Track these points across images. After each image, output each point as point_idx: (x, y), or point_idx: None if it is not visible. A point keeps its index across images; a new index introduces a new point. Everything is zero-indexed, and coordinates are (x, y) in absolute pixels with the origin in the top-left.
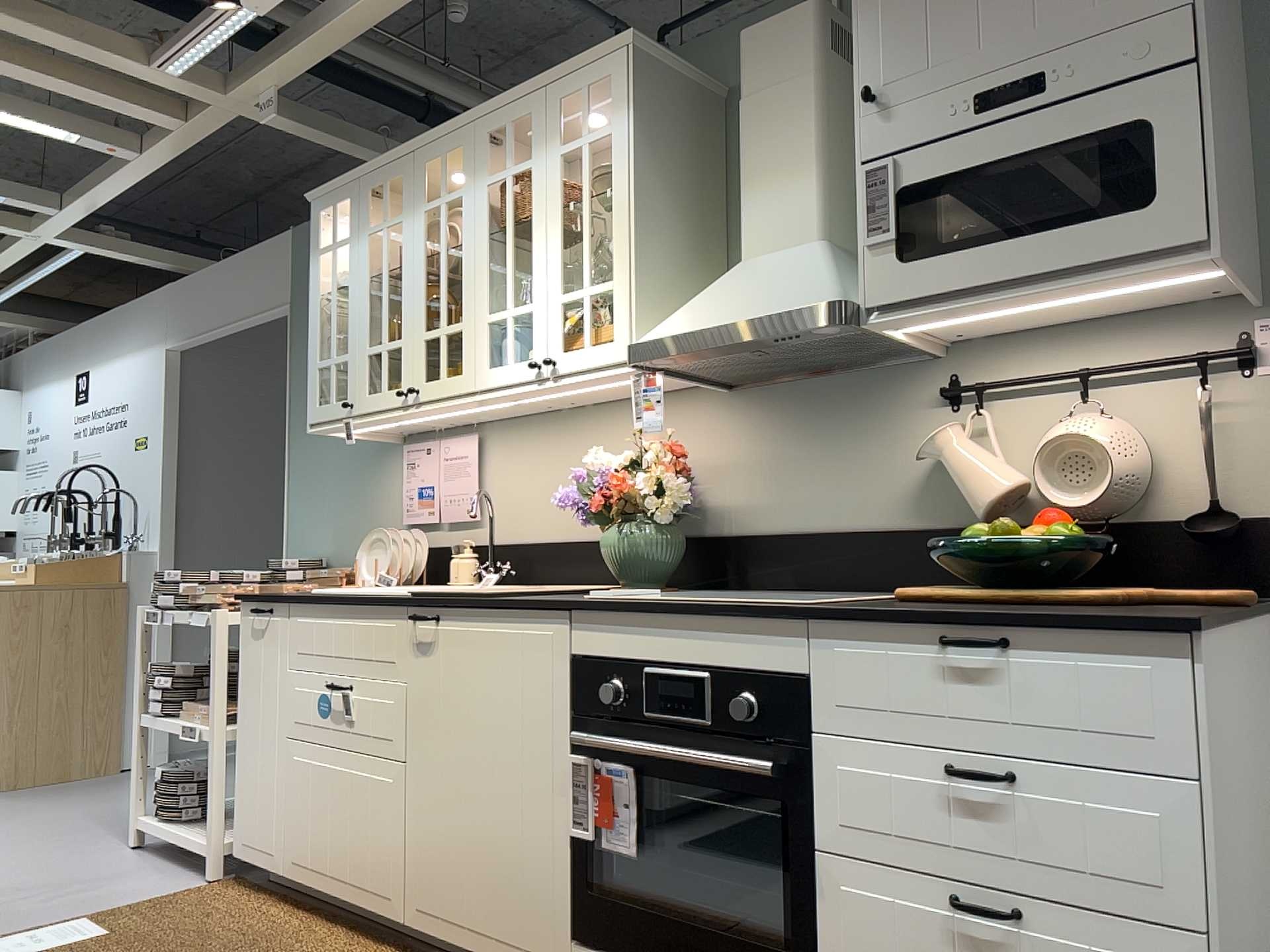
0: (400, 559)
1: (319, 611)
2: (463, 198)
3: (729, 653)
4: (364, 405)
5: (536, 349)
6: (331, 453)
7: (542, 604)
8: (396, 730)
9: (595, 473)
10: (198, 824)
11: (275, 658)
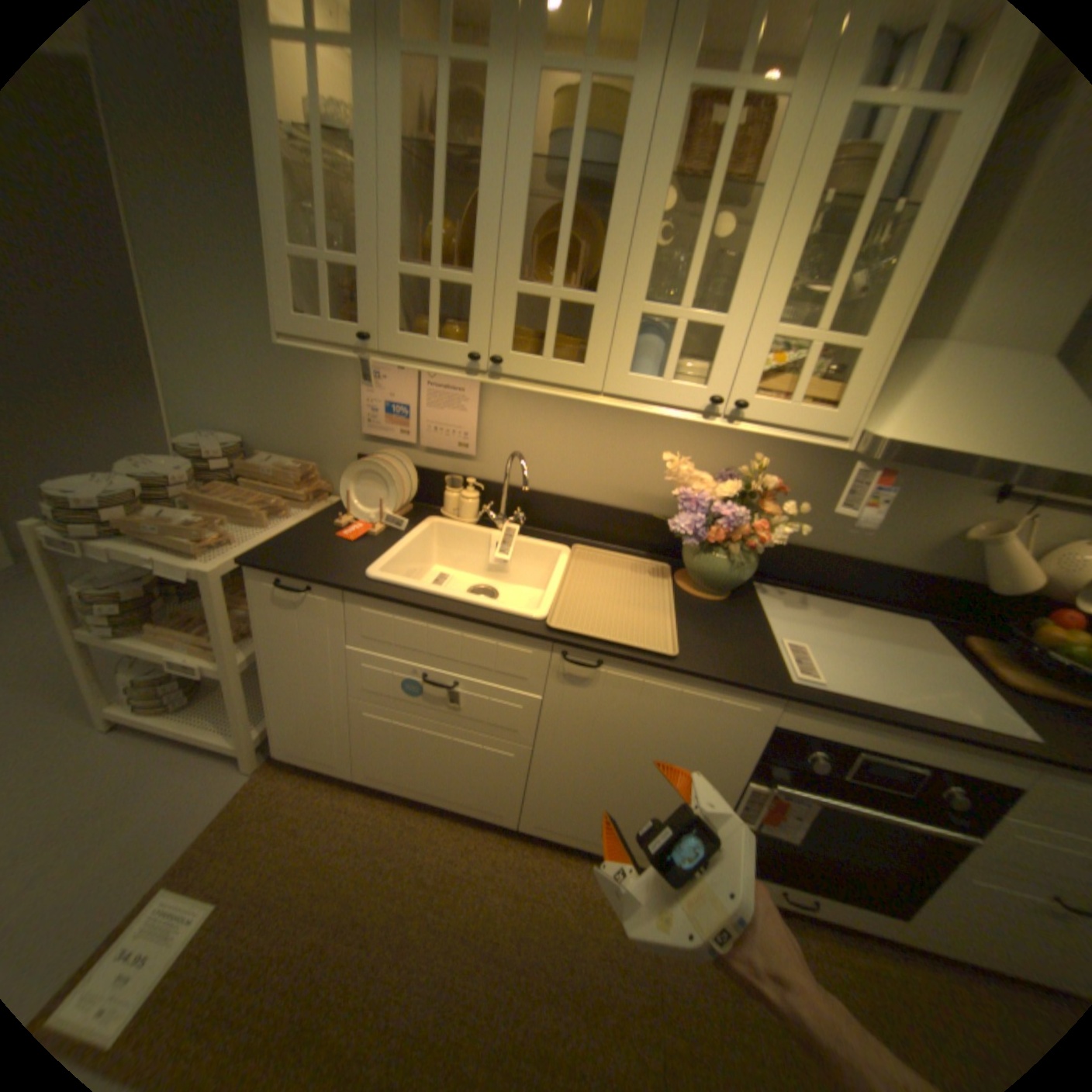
0: (401, 494)
1: (401, 610)
2: (634, 83)
3: (957, 764)
4: (394, 344)
5: (718, 379)
6: (227, 317)
7: (763, 692)
8: (524, 726)
9: (690, 488)
10: (183, 704)
11: (322, 633)
